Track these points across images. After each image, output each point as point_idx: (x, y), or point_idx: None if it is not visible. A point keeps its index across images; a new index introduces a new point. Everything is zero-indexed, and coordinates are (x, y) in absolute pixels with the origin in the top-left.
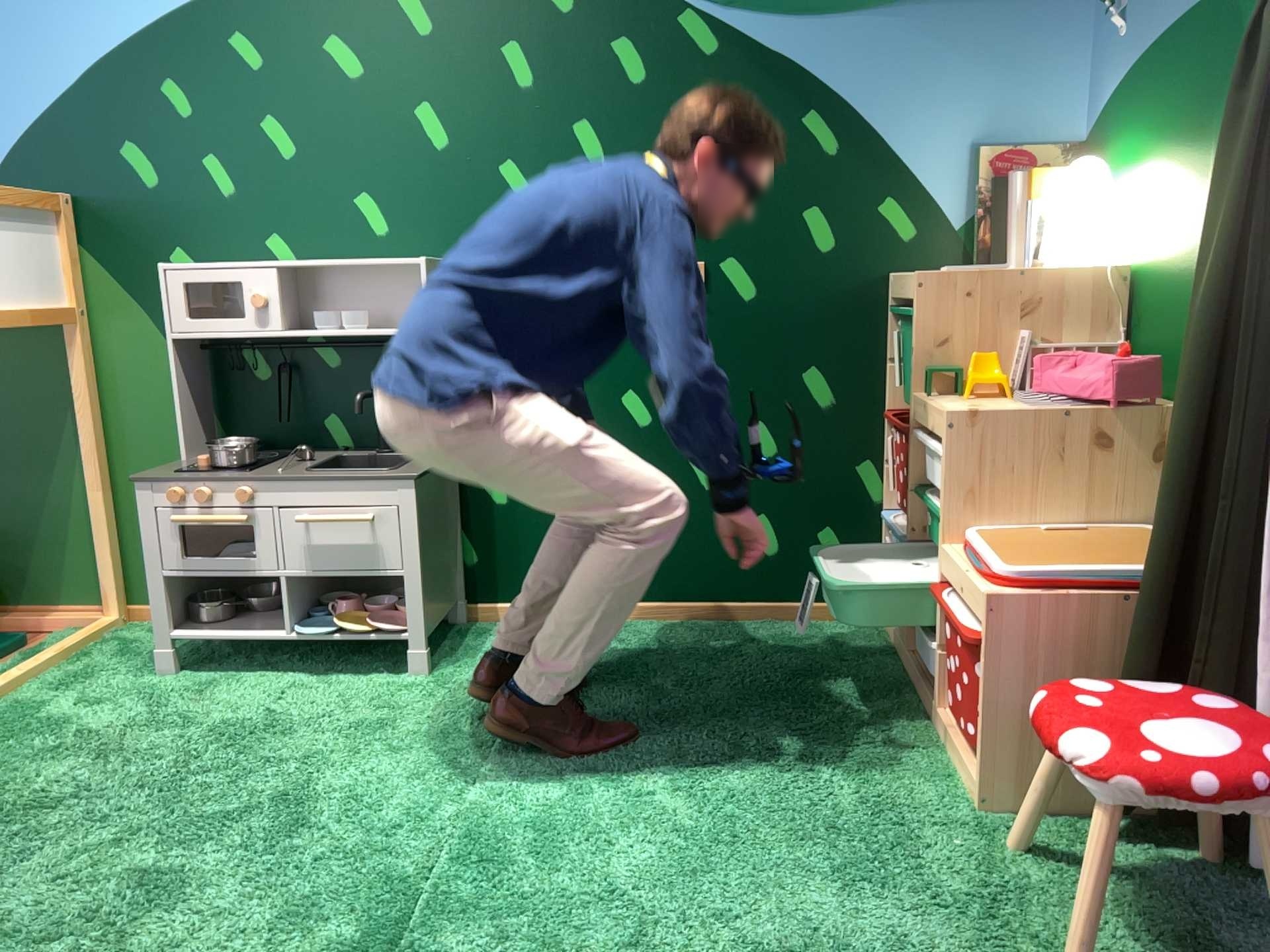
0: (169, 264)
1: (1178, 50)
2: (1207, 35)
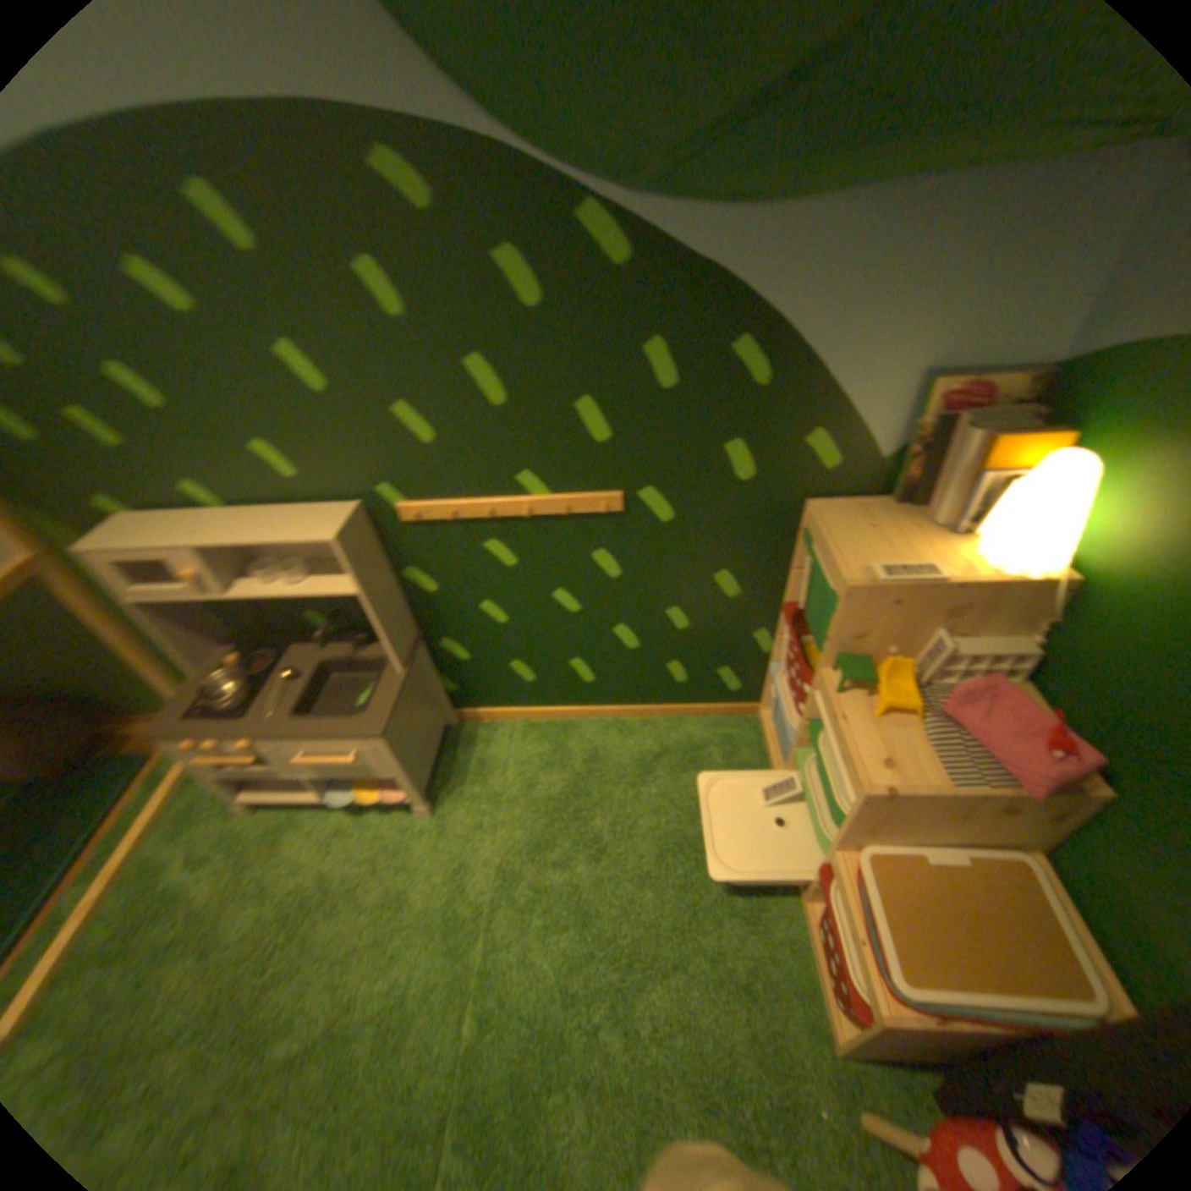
0: (92, 541)
1: None
2: None
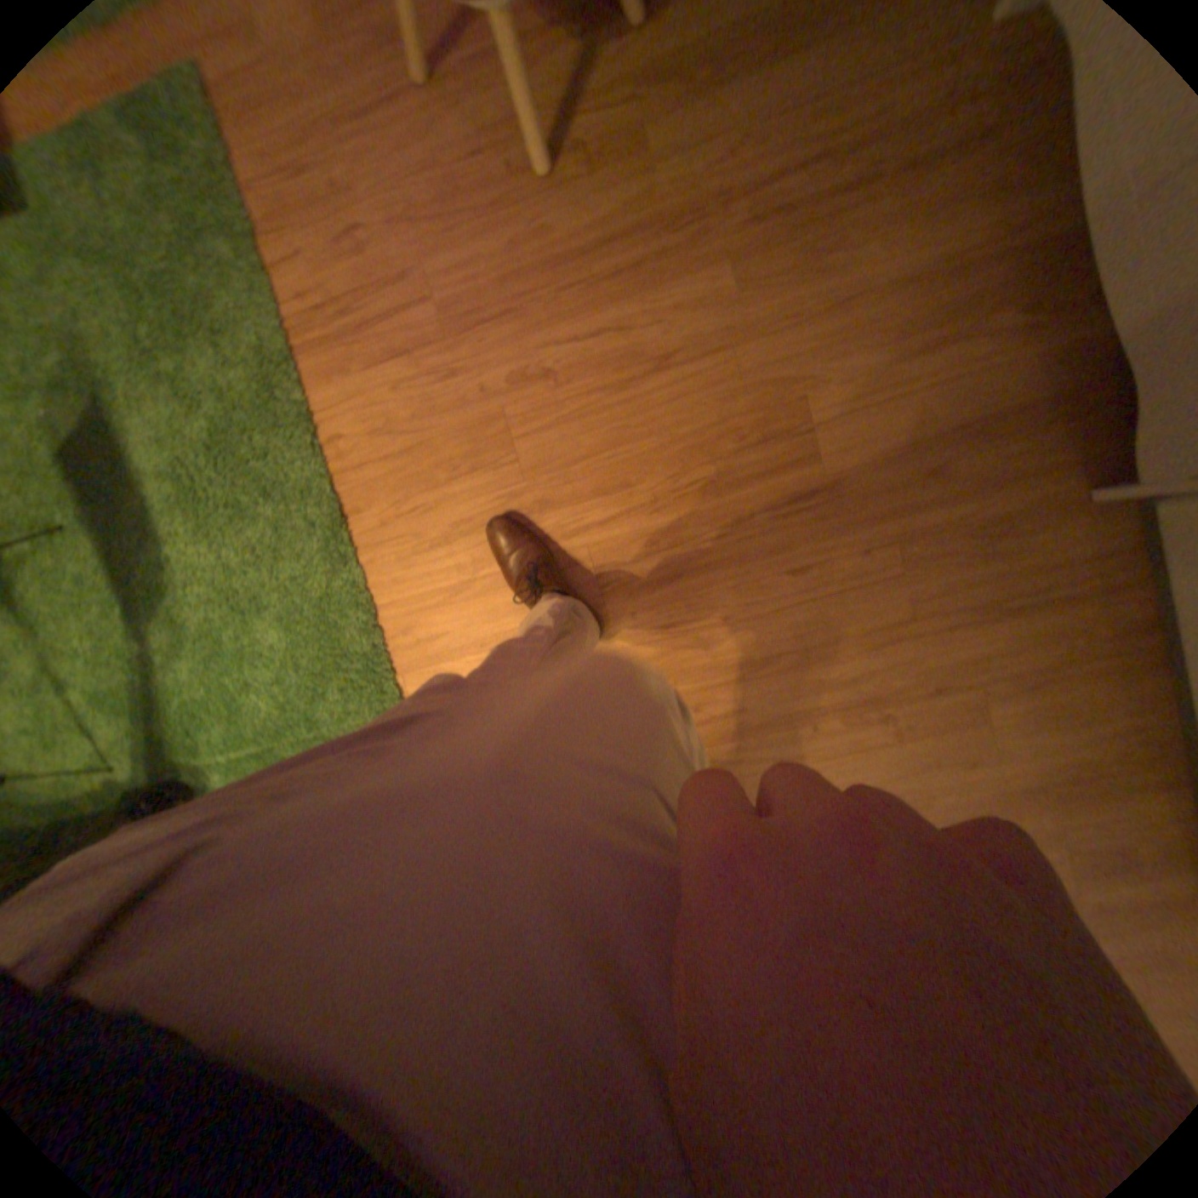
0: None
1: None
2: None
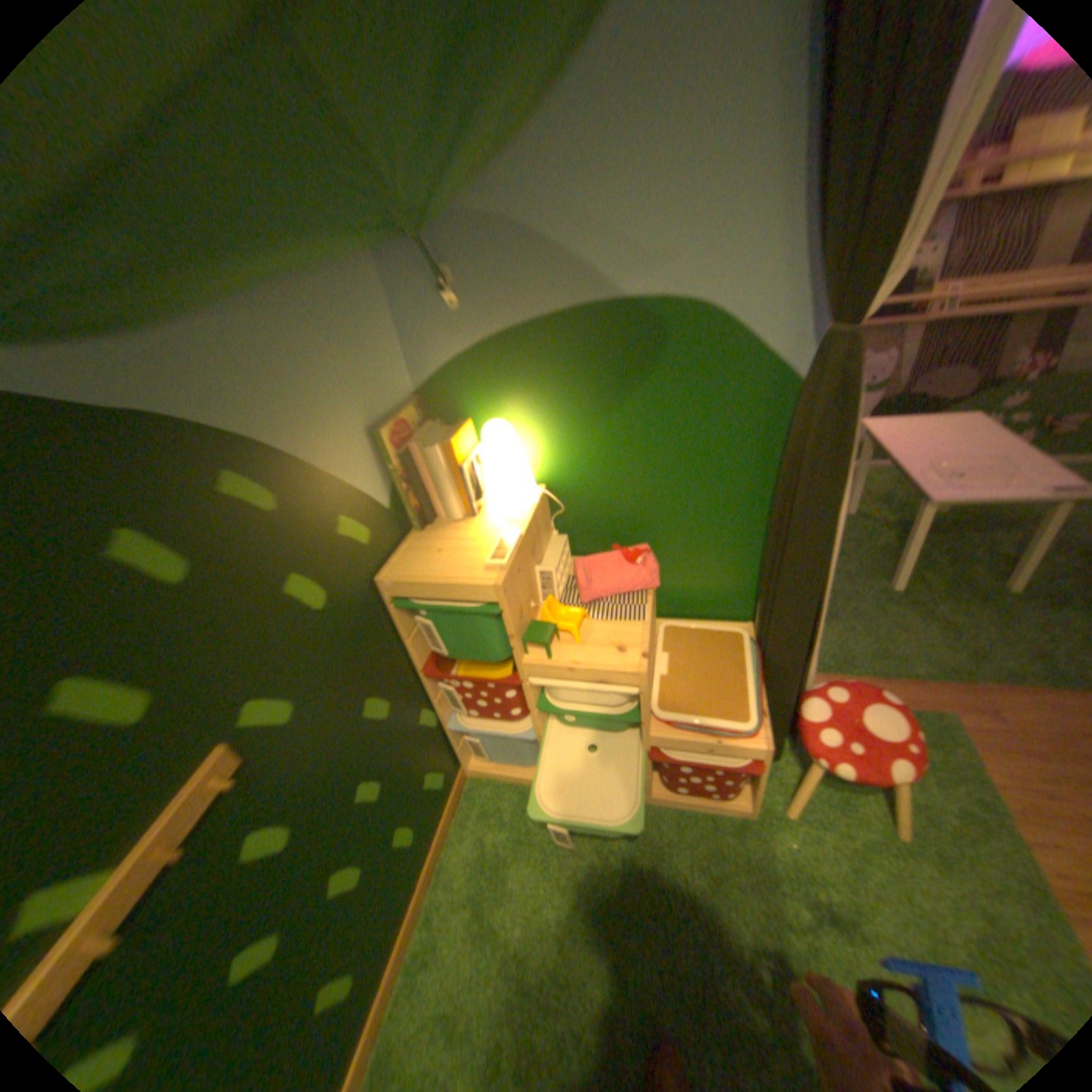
0: None
1: (565, 335)
2: (610, 331)
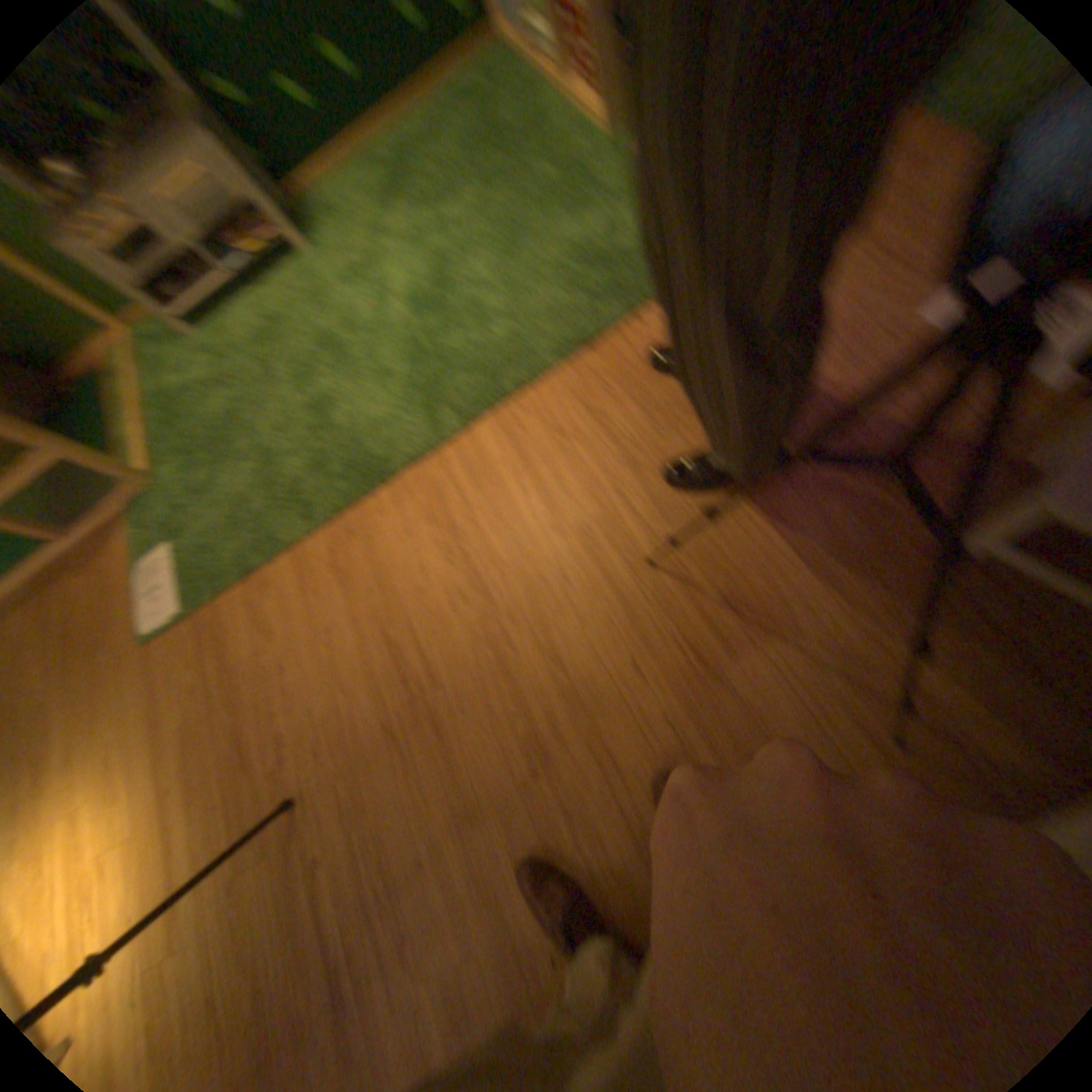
0: None
1: None
2: None
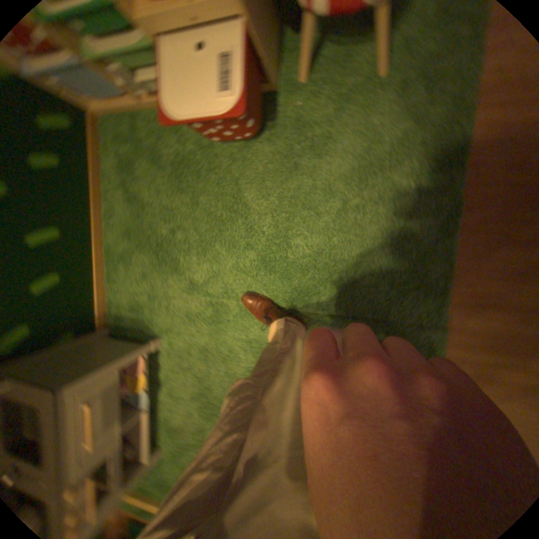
0: None
1: None
2: None
